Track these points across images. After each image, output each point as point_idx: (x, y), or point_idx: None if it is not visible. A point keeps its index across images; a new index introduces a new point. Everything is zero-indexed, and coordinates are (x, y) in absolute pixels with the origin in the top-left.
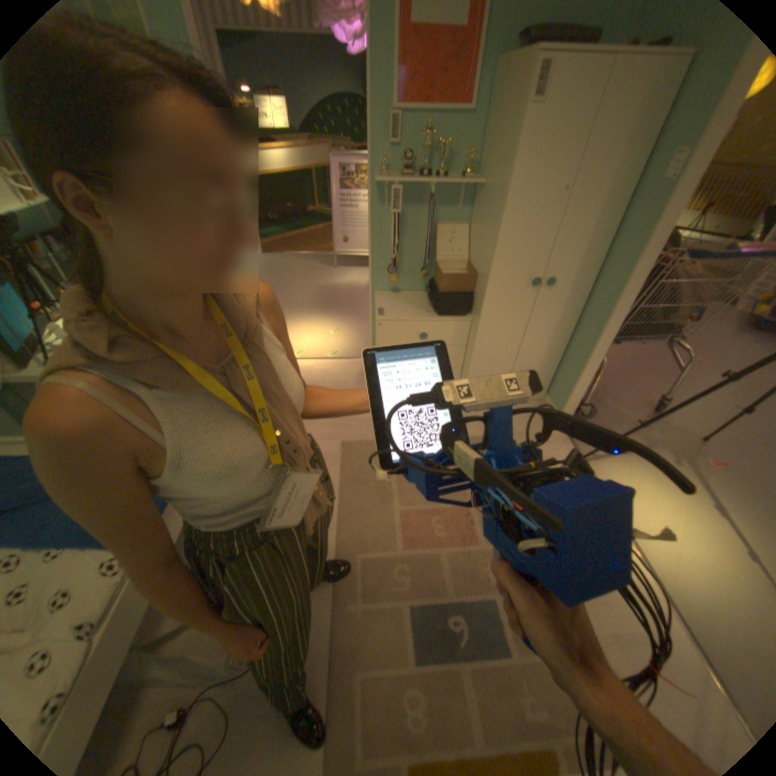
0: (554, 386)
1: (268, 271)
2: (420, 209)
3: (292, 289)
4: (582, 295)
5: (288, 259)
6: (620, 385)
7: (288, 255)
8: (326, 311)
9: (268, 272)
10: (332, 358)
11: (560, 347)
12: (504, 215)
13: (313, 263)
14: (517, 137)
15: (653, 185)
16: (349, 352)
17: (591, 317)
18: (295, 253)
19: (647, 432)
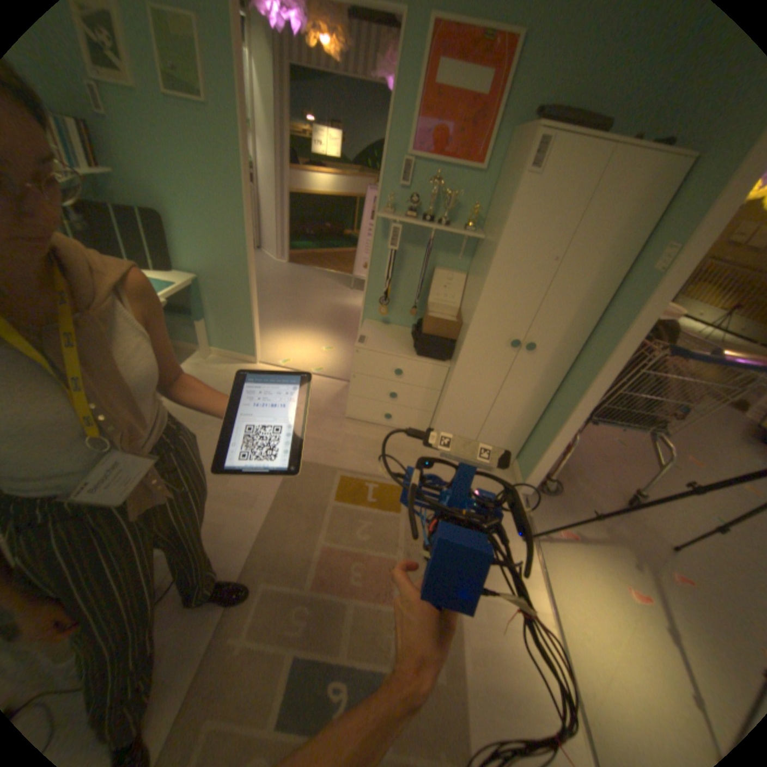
0: (525, 453)
1: (288, 279)
2: (422, 251)
3: (303, 301)
4: (563, 367)
5: (310, 273)
6: (599, 468)
7: (311, 269)
8: (326, 328)
9: (287, 281)
10: (315, 373)
11: (535, 414)
12: (490, 273)
13: (332, 281)
14: (512, 201)
15: (644, 273)
16: (334, 372)
17: (569, 392)
18: (319, 269)
19: (614, 526)
